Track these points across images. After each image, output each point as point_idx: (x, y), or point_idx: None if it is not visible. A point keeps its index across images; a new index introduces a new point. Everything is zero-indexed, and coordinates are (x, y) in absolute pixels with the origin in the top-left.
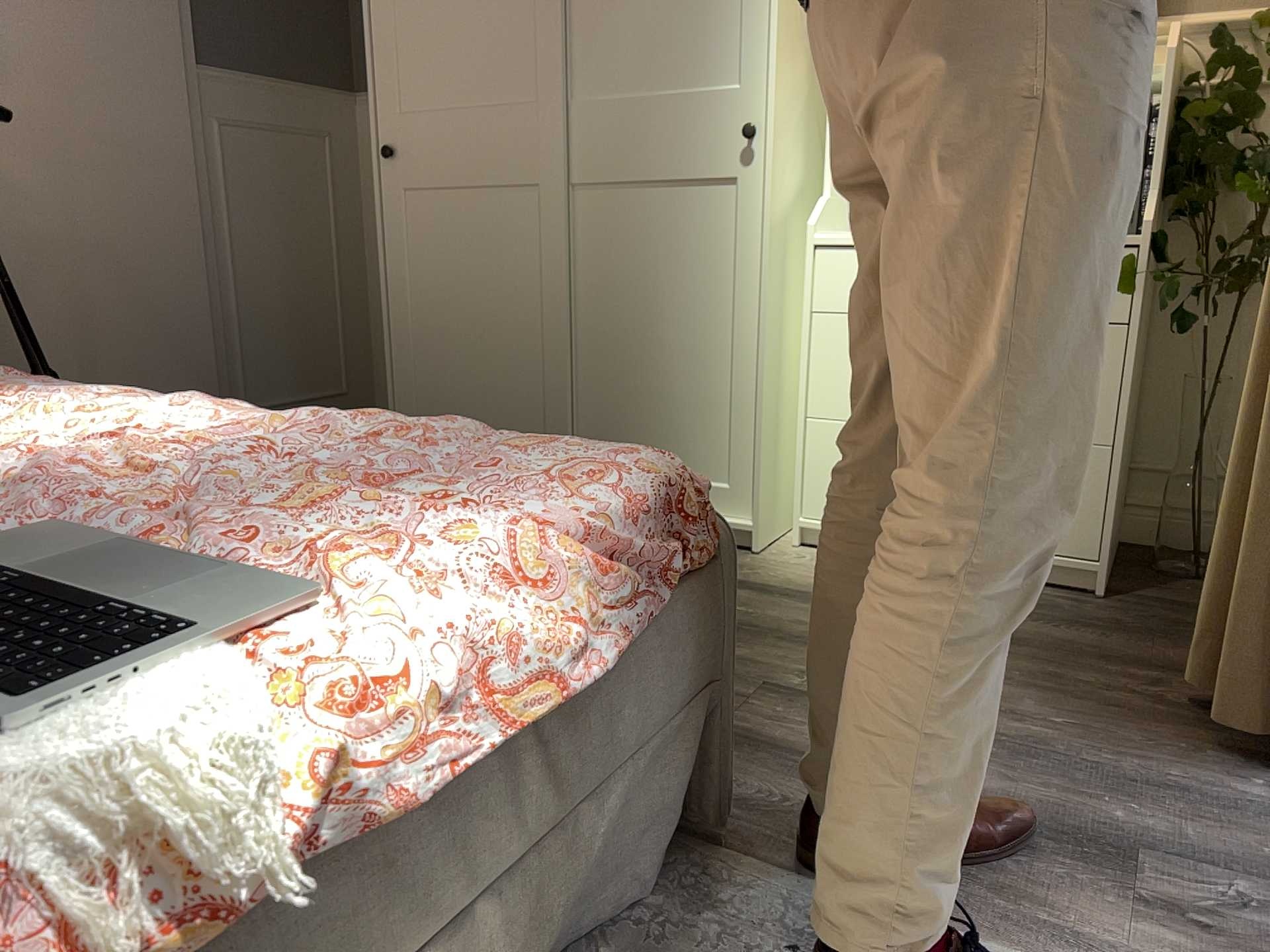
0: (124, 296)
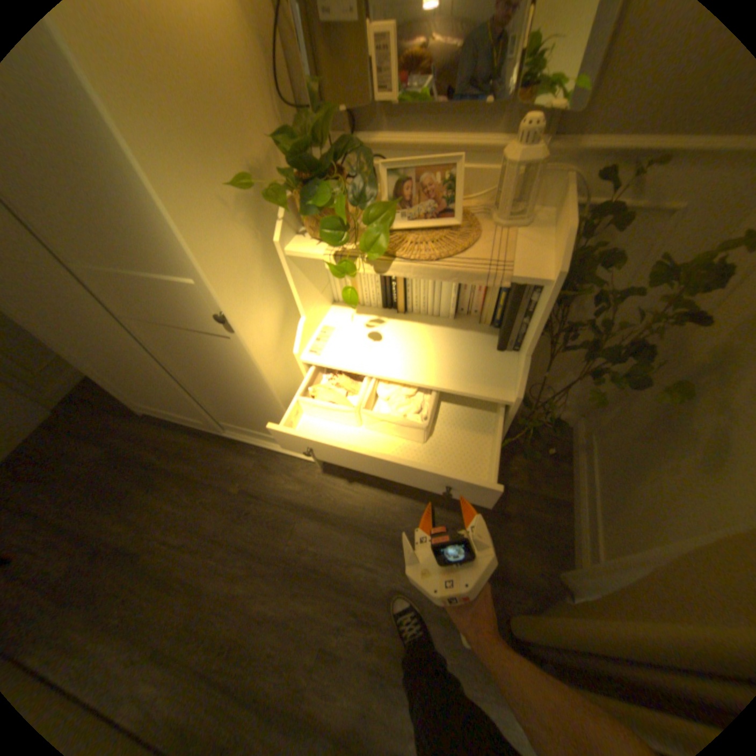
0: None
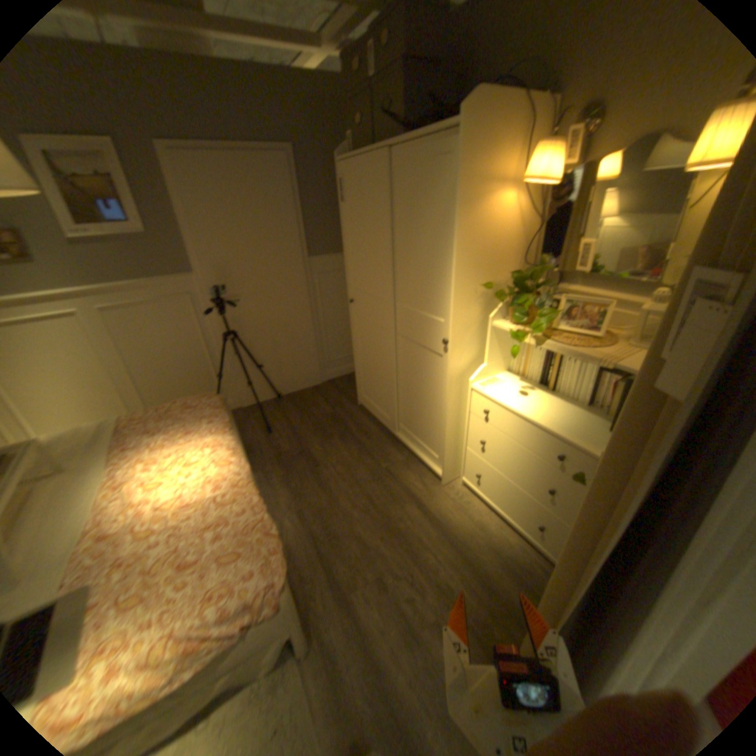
0: (284, 338)
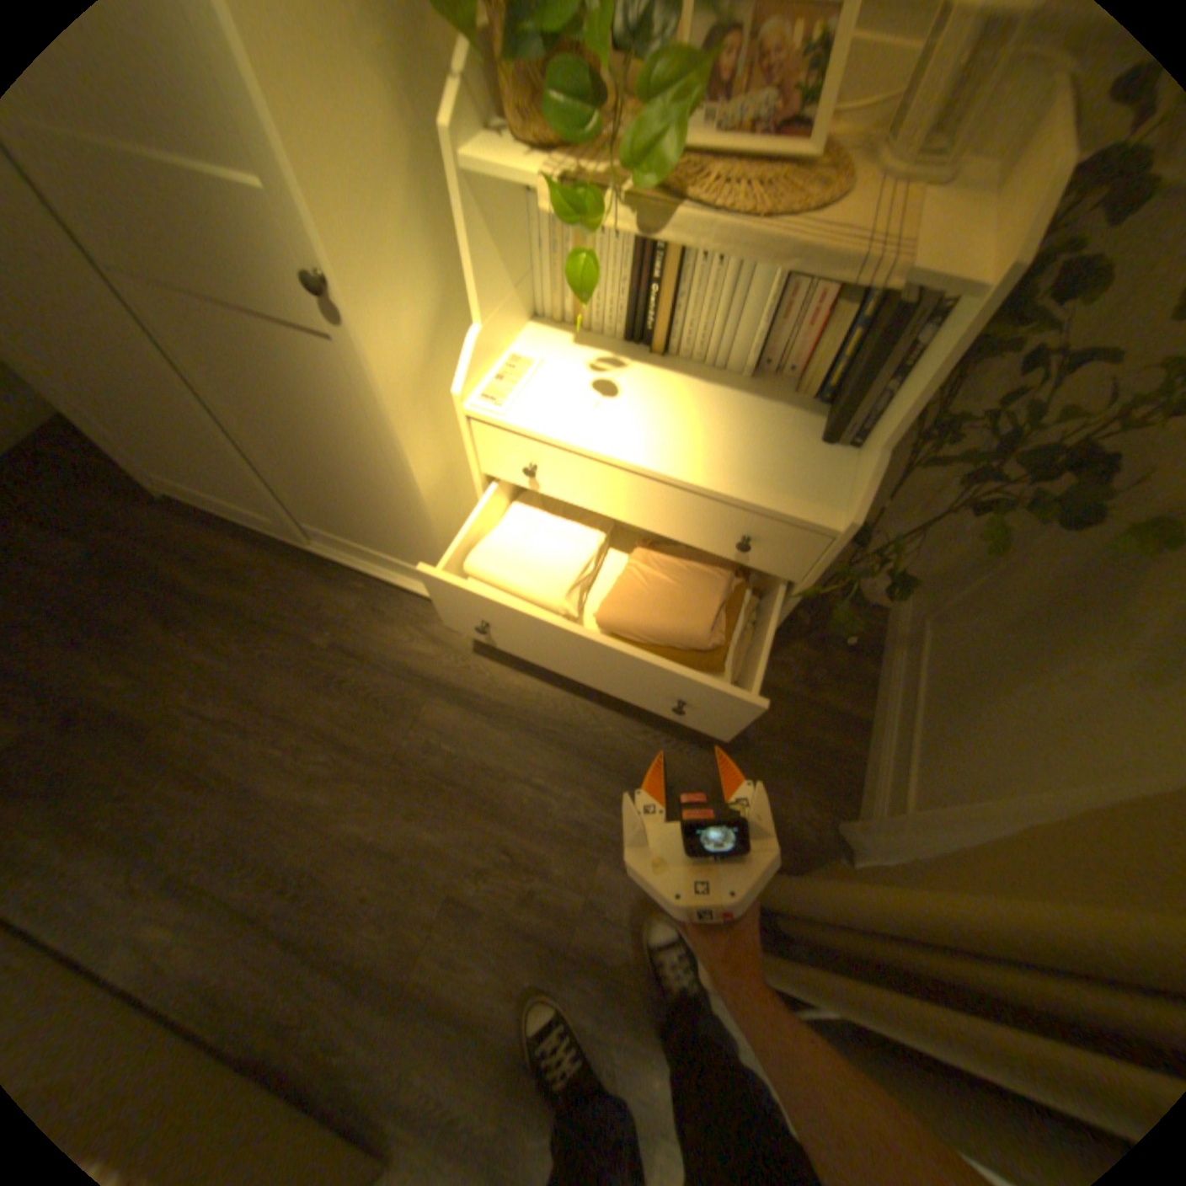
0: None
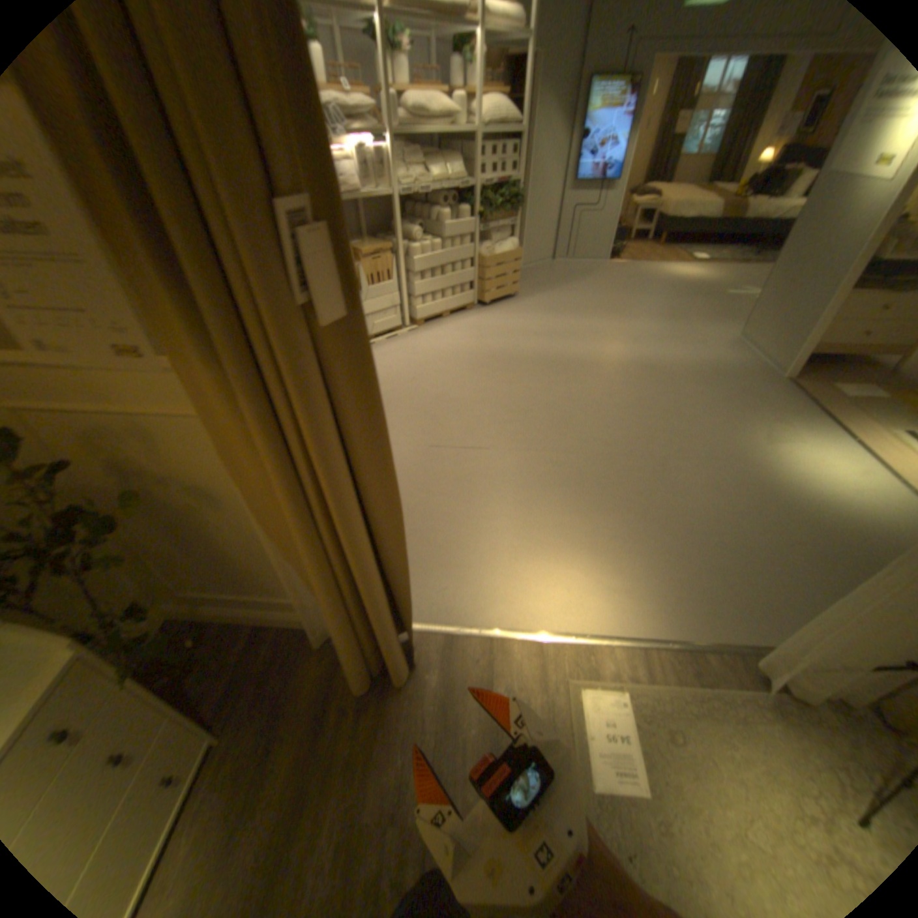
0: None
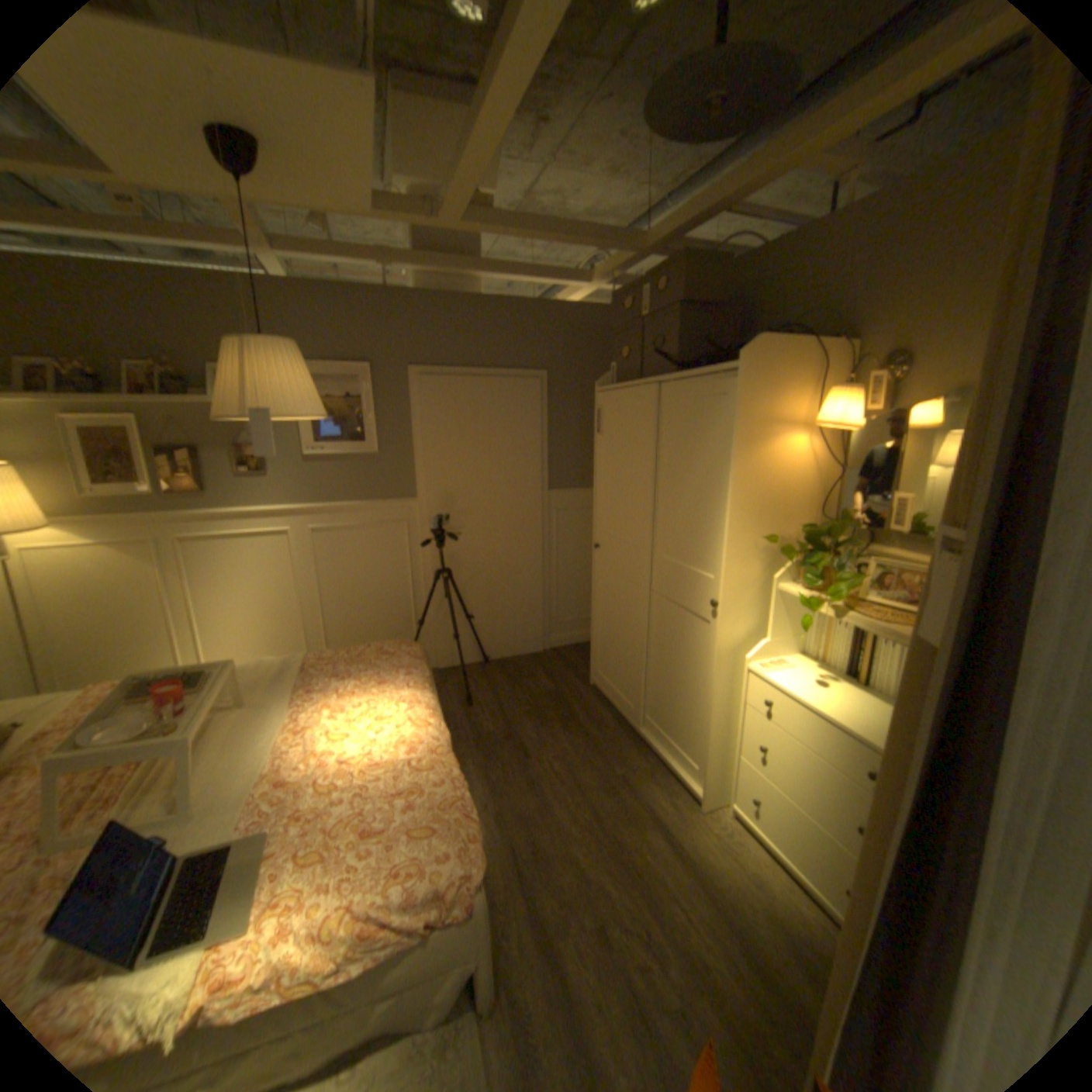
0: (506, 583)
